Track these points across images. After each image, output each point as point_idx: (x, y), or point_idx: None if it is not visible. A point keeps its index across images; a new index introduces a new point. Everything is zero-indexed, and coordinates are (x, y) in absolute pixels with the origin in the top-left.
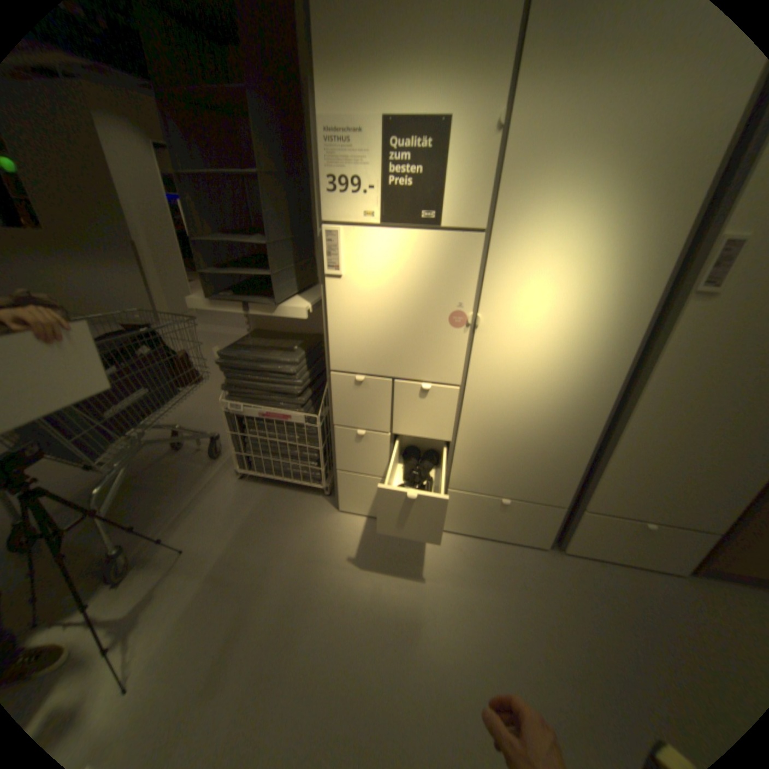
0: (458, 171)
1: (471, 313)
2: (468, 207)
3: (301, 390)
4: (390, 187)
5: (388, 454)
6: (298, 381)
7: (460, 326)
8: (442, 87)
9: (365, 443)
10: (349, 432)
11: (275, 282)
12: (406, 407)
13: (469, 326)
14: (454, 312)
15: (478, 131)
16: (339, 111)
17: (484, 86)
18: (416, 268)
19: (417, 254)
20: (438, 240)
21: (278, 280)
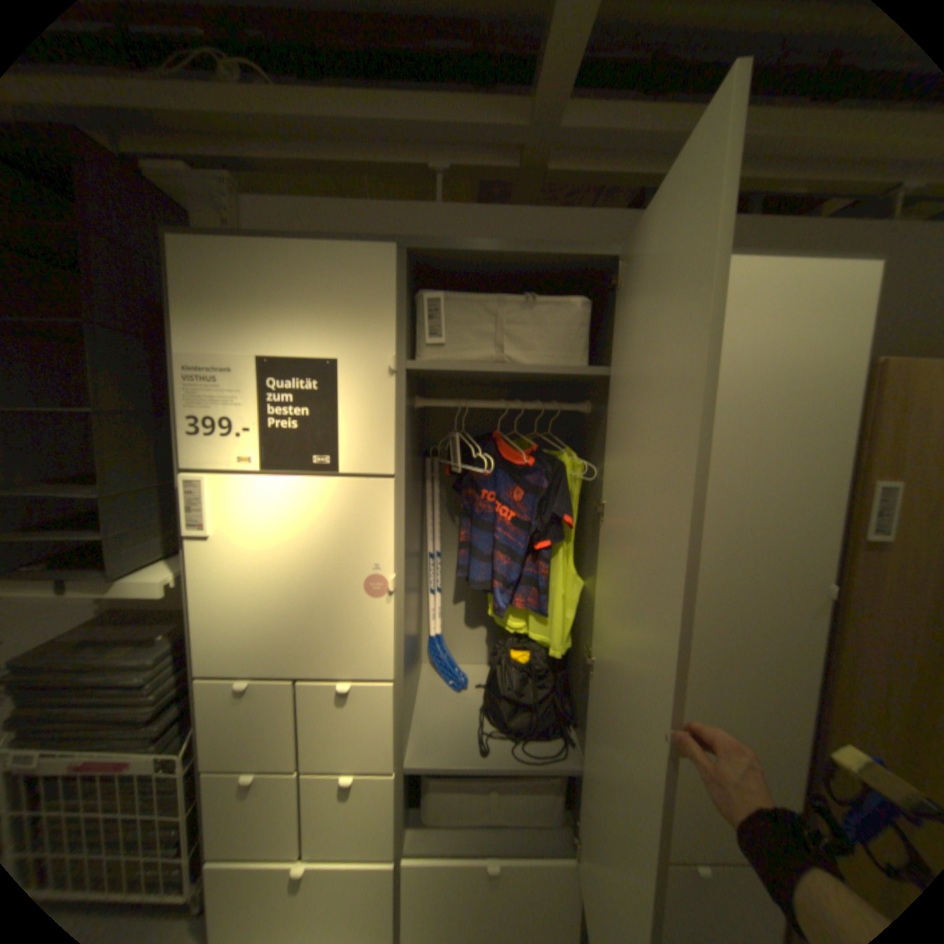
0: (352, 413)
1: (393, 576)
2: (369, 451)
3: (151, 712)
4: (270, 429)
5: (293, 814)
6: (146, 698)
7: (380, 594)
8: (323, 333)
9: (254, 798)
10: (225, 782)
11: (109, 548)
12: (317, 724)
13: (392, 594)
14: (370, 576)
15: (369, 374)
16: (201, 349)
17: (368, 335)
18: (313, 523)
19: (312, 505)
20: (337, 487)
21: (118, 545)
